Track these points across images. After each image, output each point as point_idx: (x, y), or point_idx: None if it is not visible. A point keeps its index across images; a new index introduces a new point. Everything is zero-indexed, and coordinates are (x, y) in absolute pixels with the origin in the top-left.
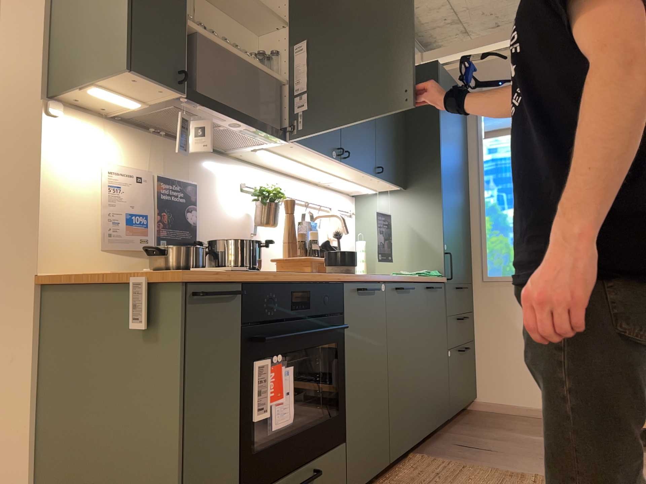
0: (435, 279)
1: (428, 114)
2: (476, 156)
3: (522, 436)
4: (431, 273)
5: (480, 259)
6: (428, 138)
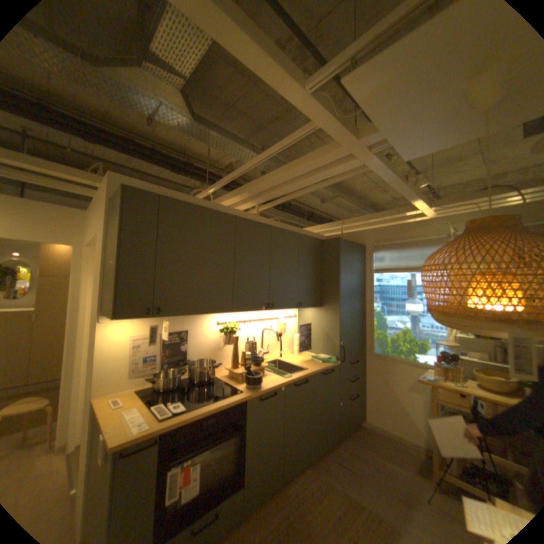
0: (330, 366)
1: (333, 267)
2: (370, 282)
3: (380, 462)
4: (329, 360)
5: (370, 342)
6: (333, 280)
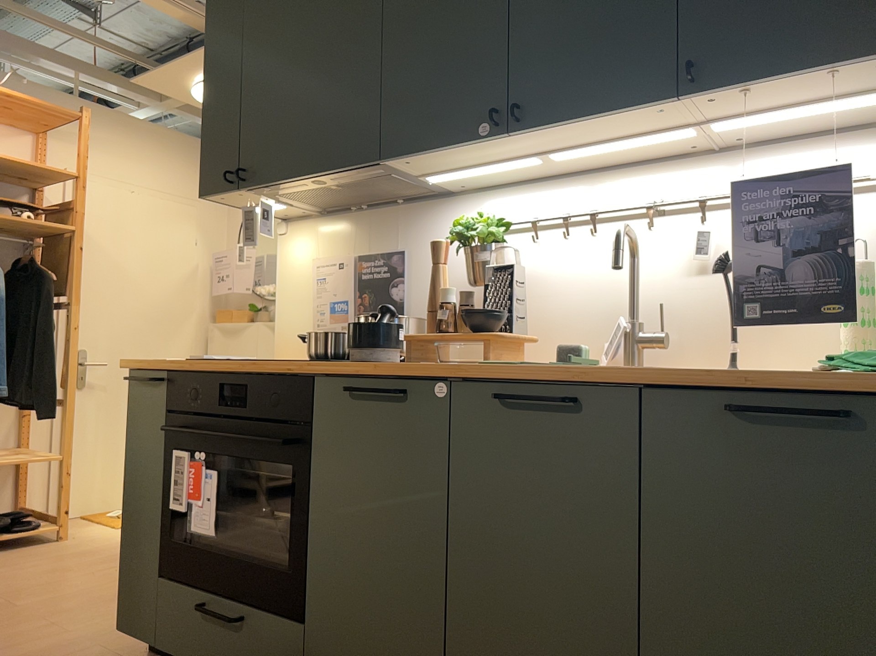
0: (839, 382)
1: None
2: None
3: None
4: None
5: None
6: None
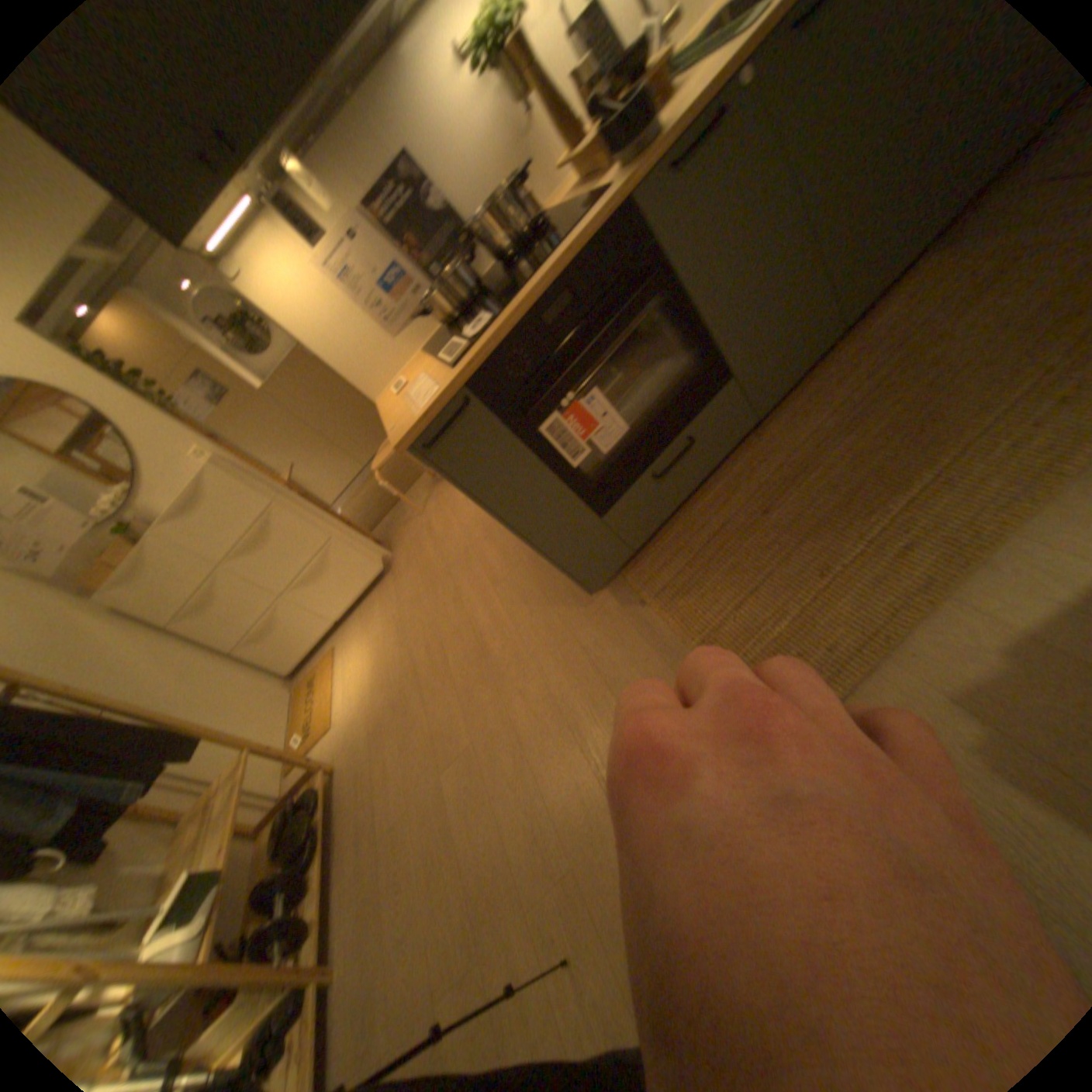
0: None
1: None
2: None
3: None
4: None
5: None
6: None
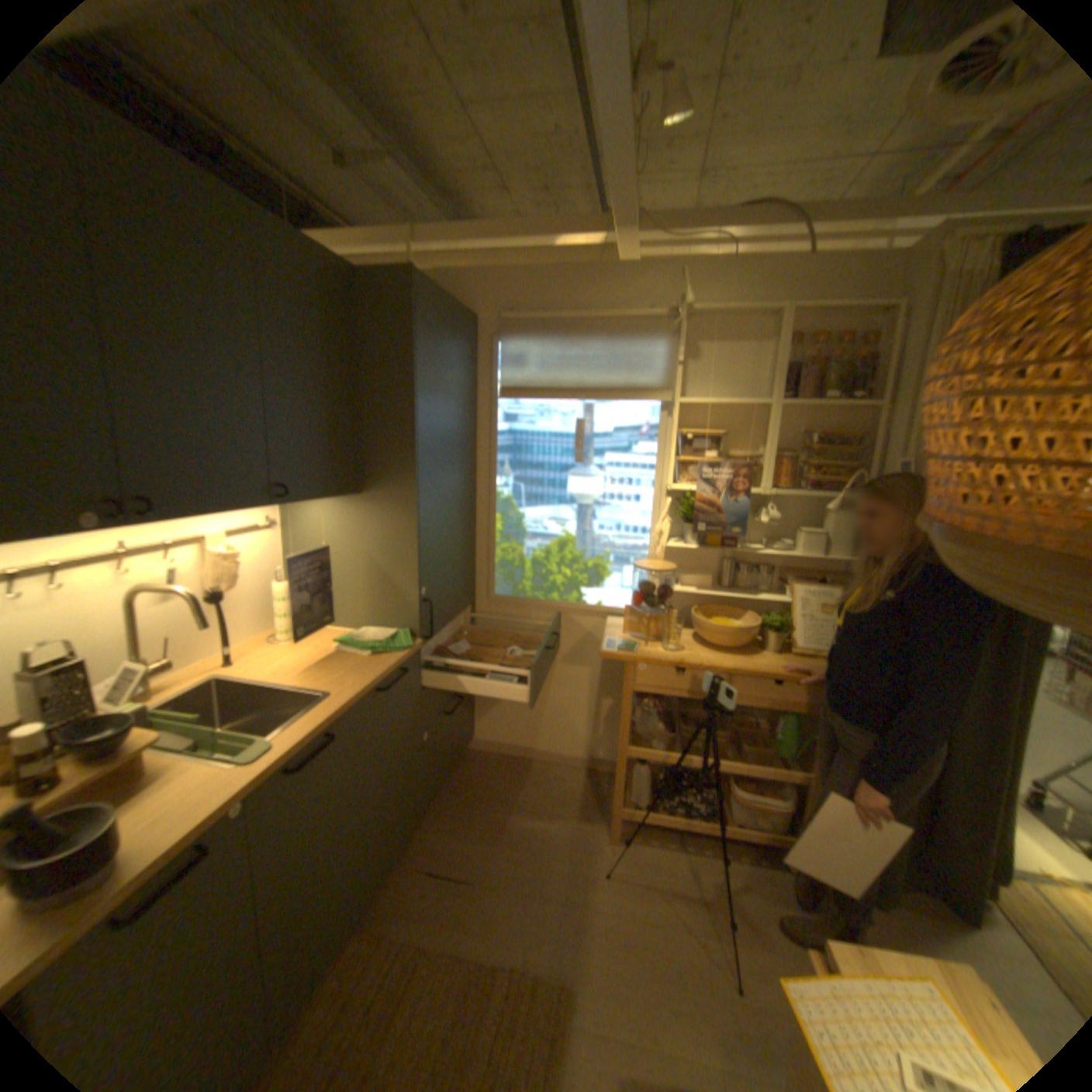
0: (396, 661)
1: (395, 369)
2: (487, 424)
3: (513, 826)
4: (393, 644)
5: (485, 571)
6: (396, 412)
